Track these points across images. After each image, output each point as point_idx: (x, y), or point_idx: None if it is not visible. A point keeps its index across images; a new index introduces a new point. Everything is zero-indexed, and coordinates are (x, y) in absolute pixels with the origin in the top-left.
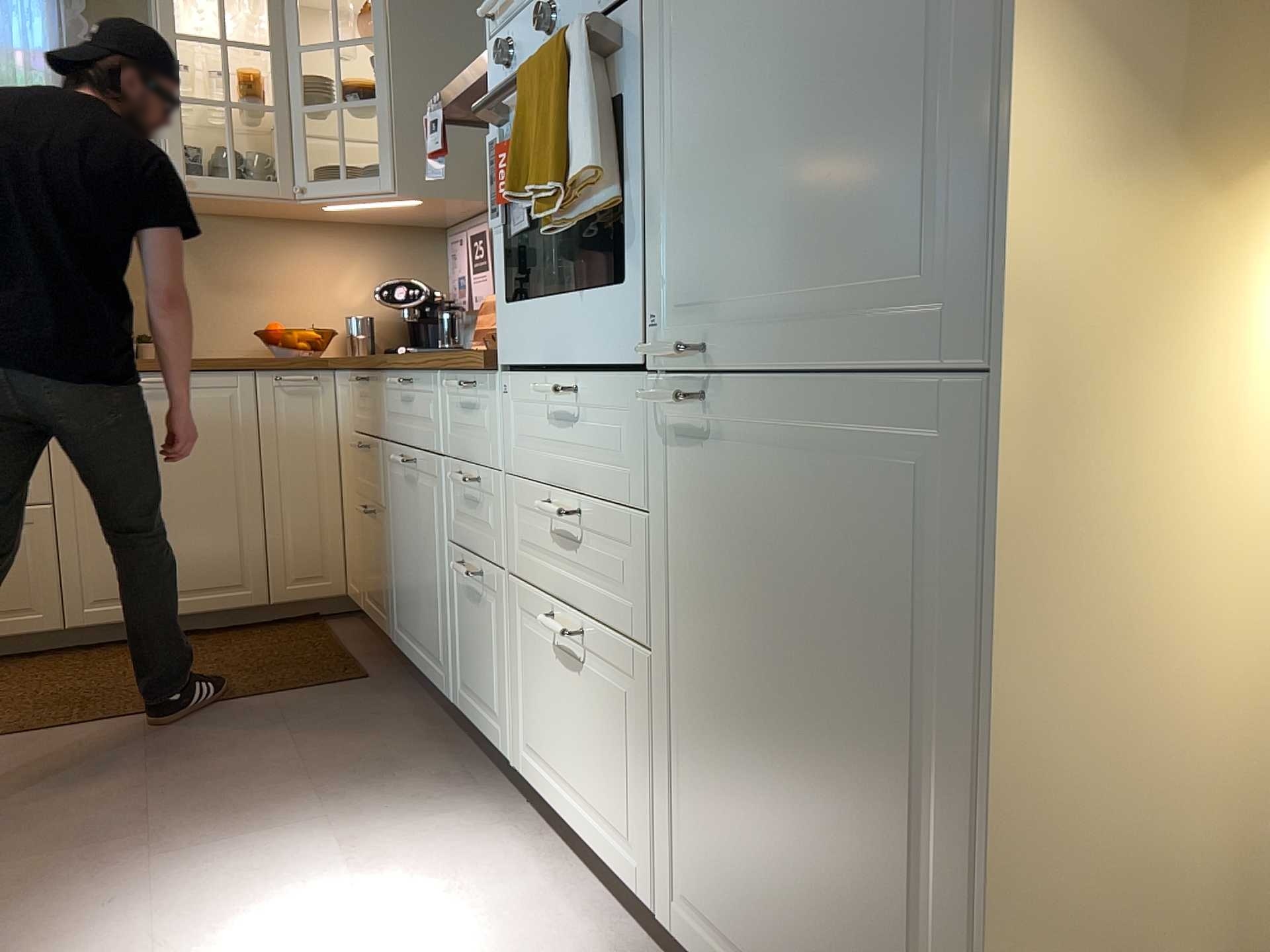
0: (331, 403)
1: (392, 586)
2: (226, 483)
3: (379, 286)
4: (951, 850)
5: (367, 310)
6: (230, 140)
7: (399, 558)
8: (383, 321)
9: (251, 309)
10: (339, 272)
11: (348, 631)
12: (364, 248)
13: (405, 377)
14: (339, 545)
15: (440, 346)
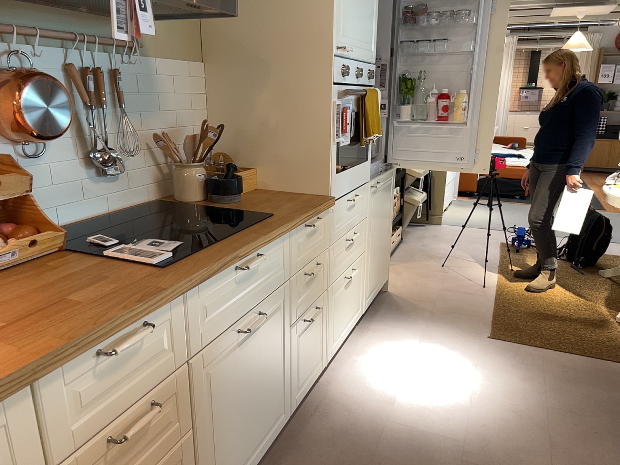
0: None
1: None
2: None
3: None
4: (389, 230)
5: None
6: None
7: (223, 432)
8: None
9: None
10: None
11: None
12: None
13: (244, 260)
14: None
15: None
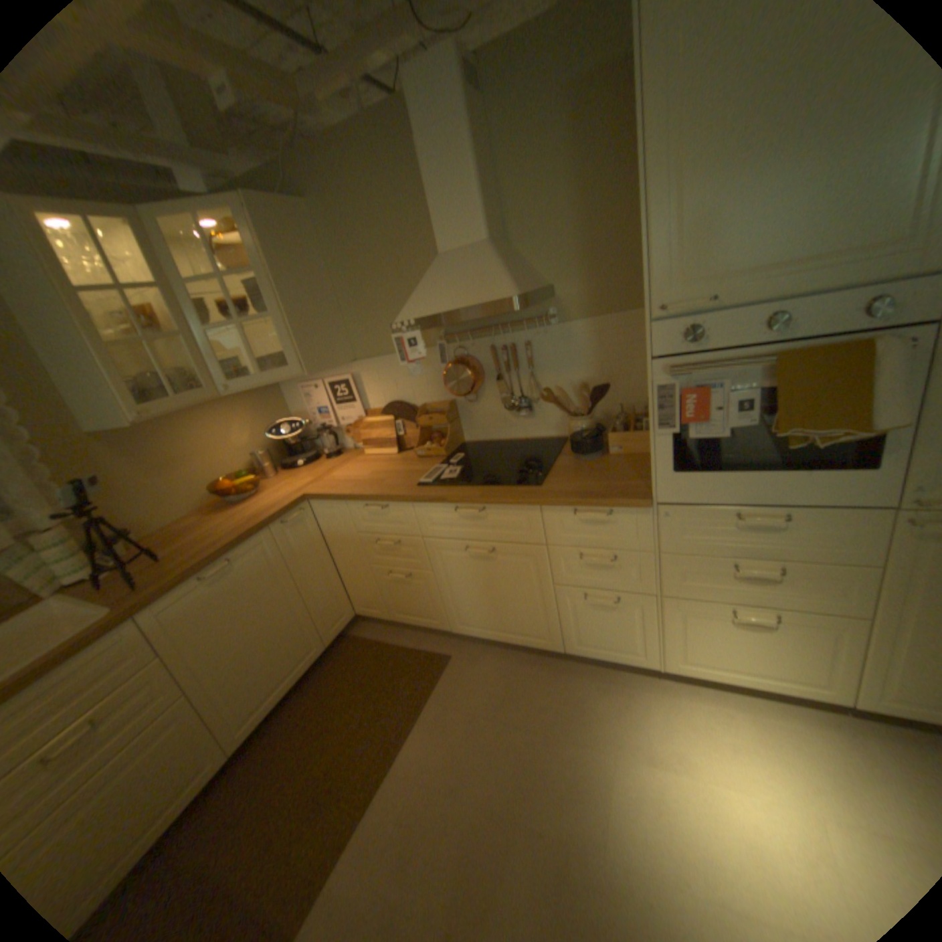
0: (312, 520)
1: (449, 608)
2: (280, 602)
3: (253, 427)
4: None
5: (252, 445)
6: (157, 368)
7: (464, 595)
8: (263, 448)
9: (183, 477)
10: (227, 428)
11: (375, 634)
12: (235, 406)
13: (469, 506)
14: (343, 594)
15: (328, 454)
